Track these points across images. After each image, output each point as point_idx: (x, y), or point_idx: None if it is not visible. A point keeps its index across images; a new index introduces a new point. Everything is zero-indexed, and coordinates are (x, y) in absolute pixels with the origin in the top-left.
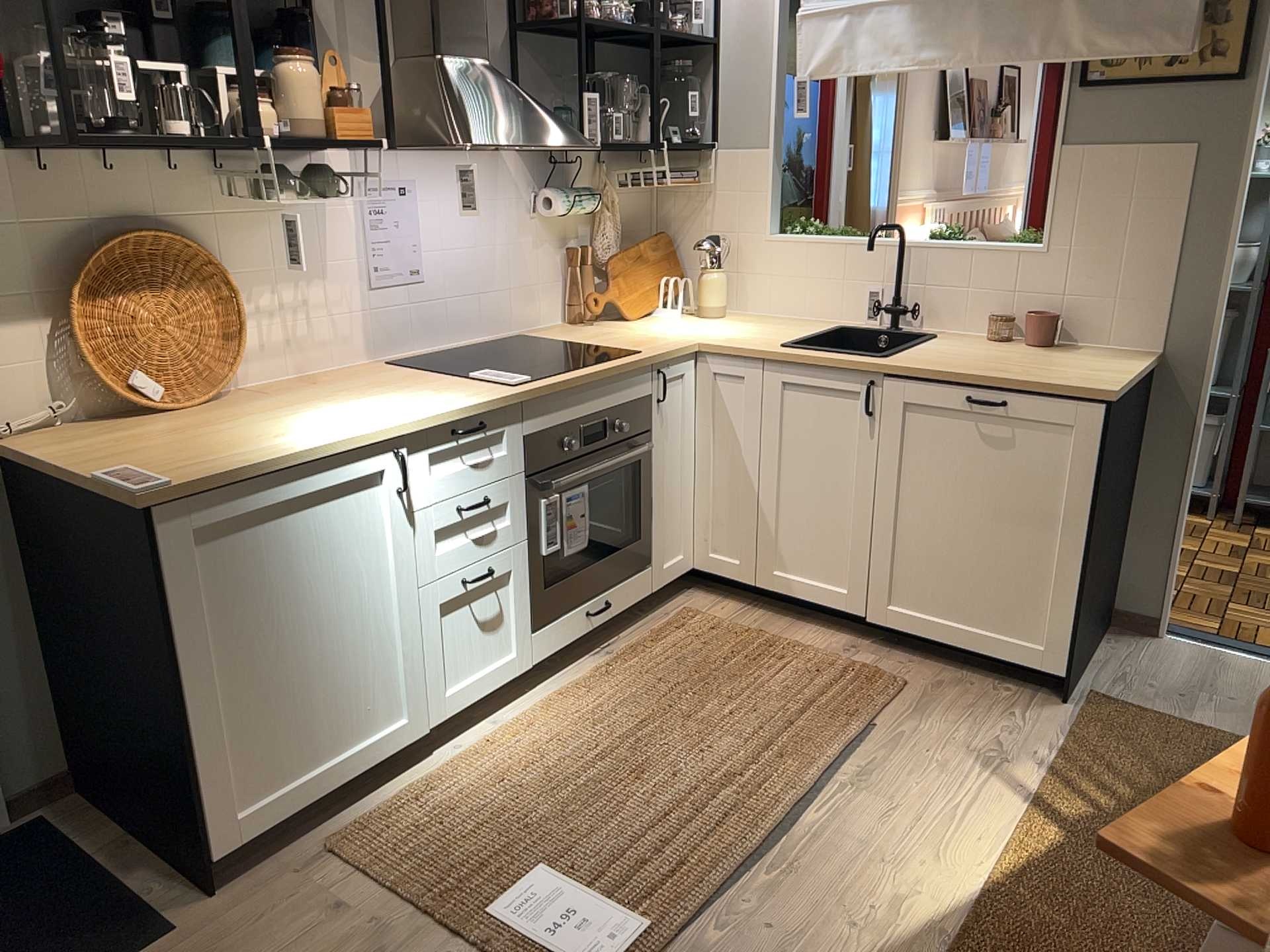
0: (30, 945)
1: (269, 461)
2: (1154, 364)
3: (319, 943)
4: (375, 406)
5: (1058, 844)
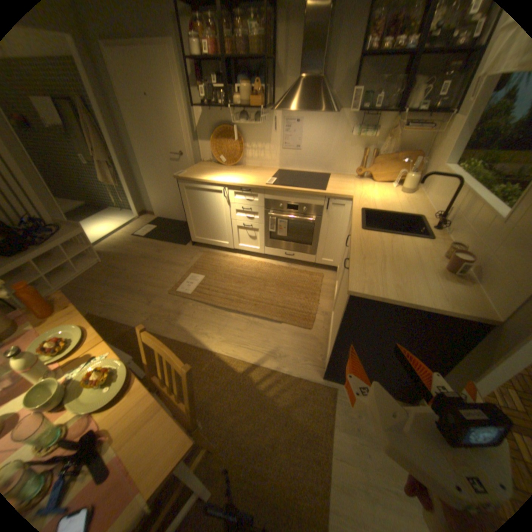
0: (180, 235)
1: (195, 178)
2: (477, 321)
3: (184, 258)
4: (238, 177)
5: (235, 370)
